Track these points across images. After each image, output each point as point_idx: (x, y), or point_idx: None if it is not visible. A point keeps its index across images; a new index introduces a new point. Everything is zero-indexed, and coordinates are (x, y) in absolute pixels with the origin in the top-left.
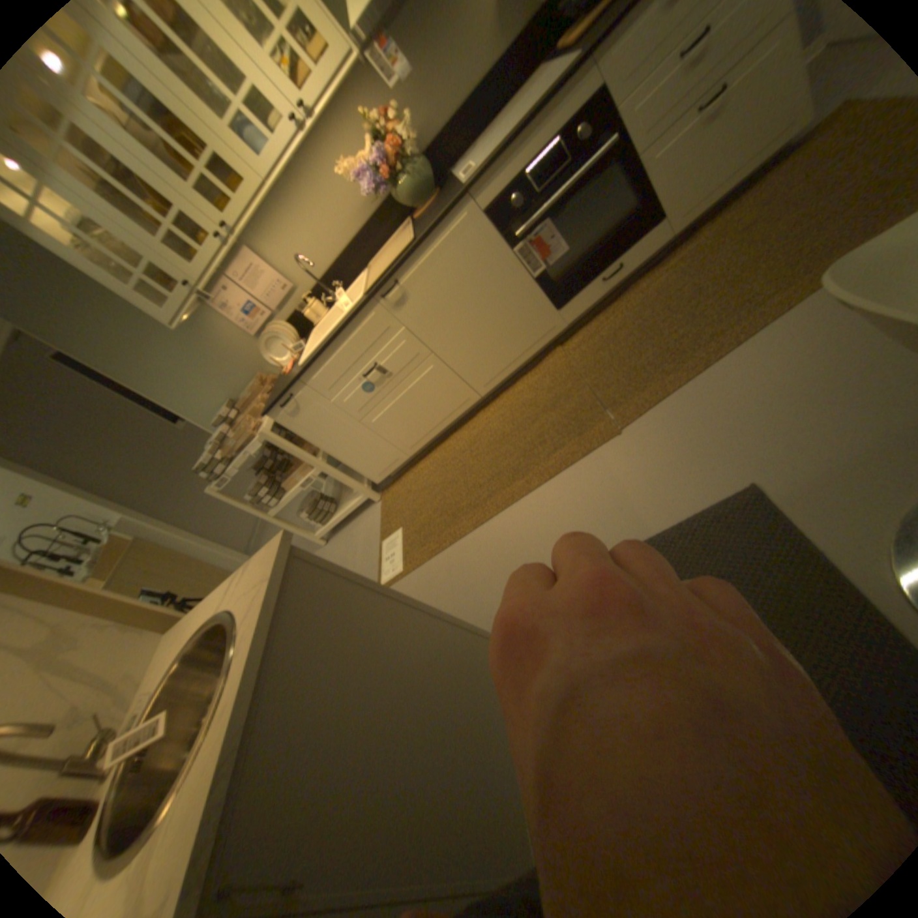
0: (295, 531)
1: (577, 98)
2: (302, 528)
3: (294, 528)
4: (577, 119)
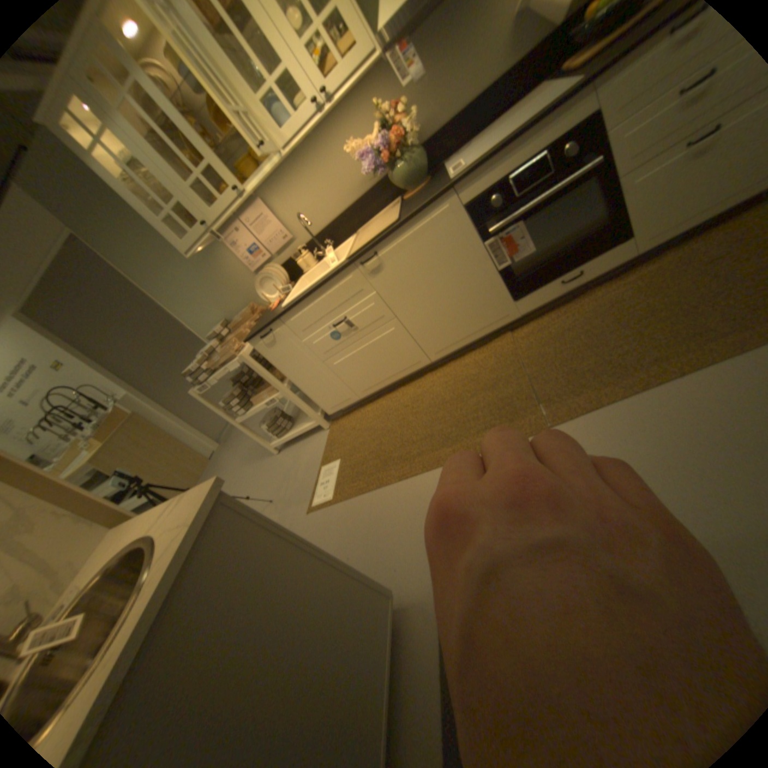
0: (255, 438)
1: (571, 119)
2: (261, 436)
3: (255, 435)
4: (566, 138)
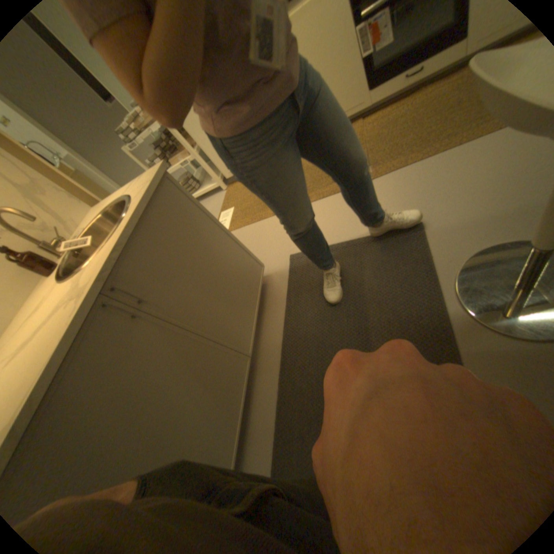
0: None
1: None
2: None
3: None
4: None
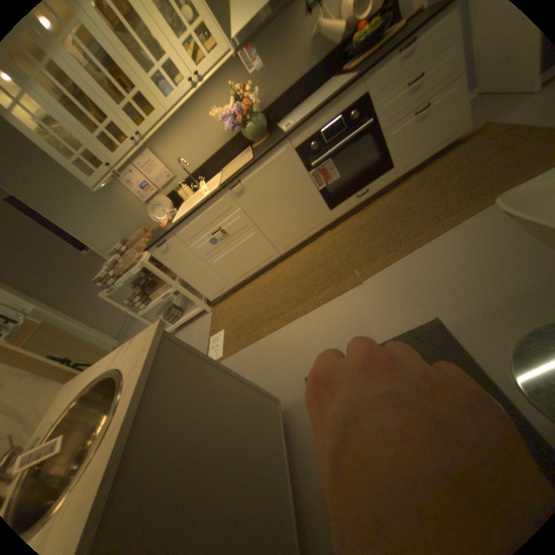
0: None
1: (353, 96)
2: None
3: None
4: (351, 108)
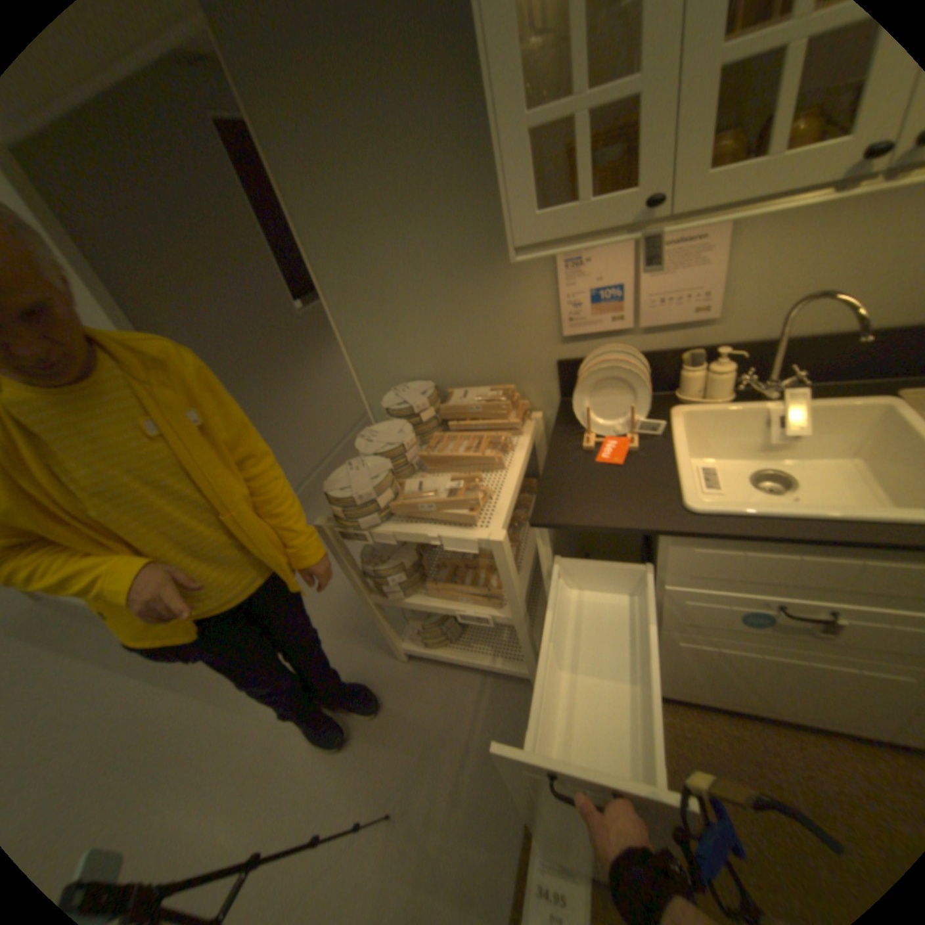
0: (380, 631)
1: None
2: (392, 630)
3: (384, 628)
4: None
